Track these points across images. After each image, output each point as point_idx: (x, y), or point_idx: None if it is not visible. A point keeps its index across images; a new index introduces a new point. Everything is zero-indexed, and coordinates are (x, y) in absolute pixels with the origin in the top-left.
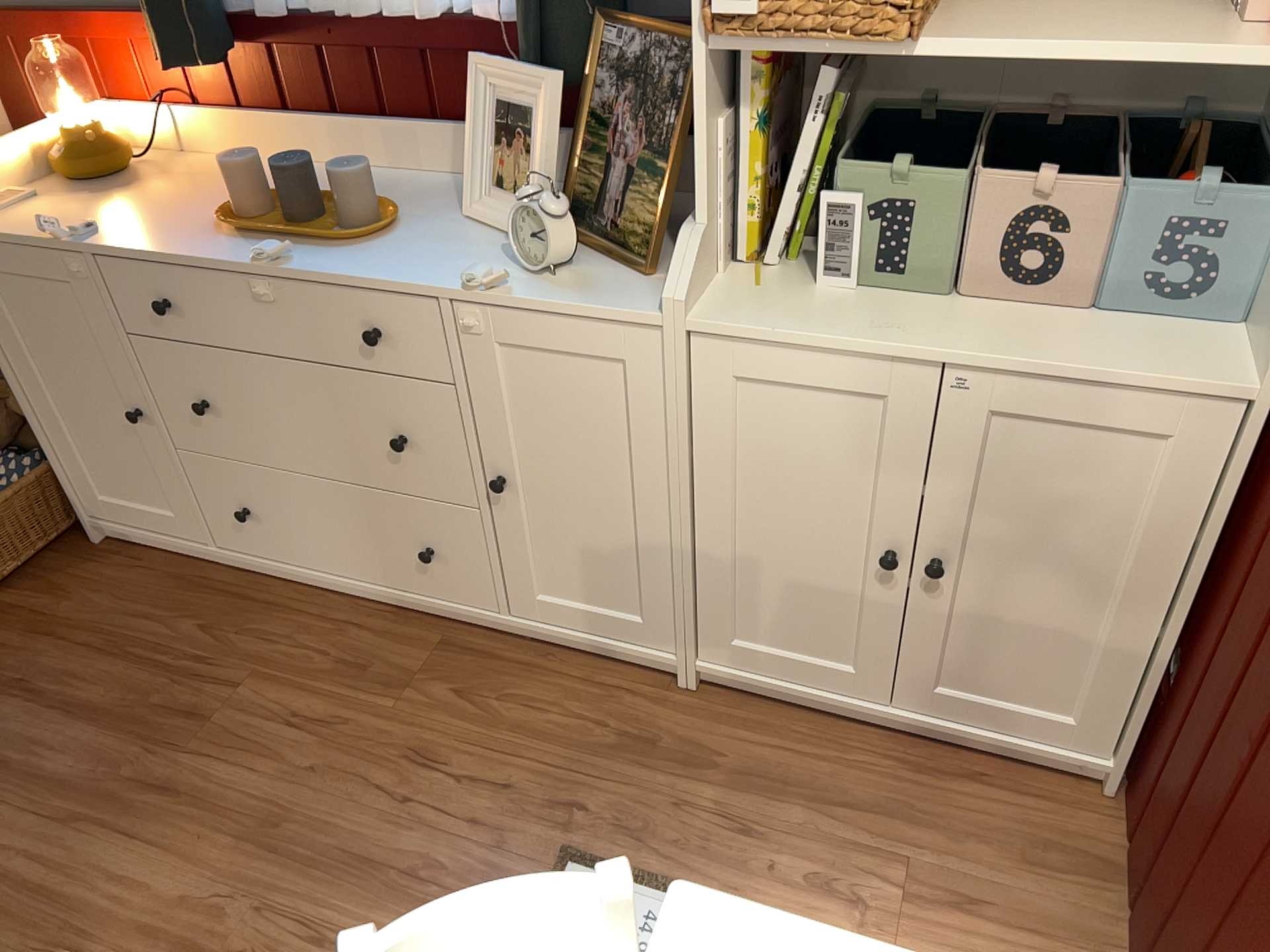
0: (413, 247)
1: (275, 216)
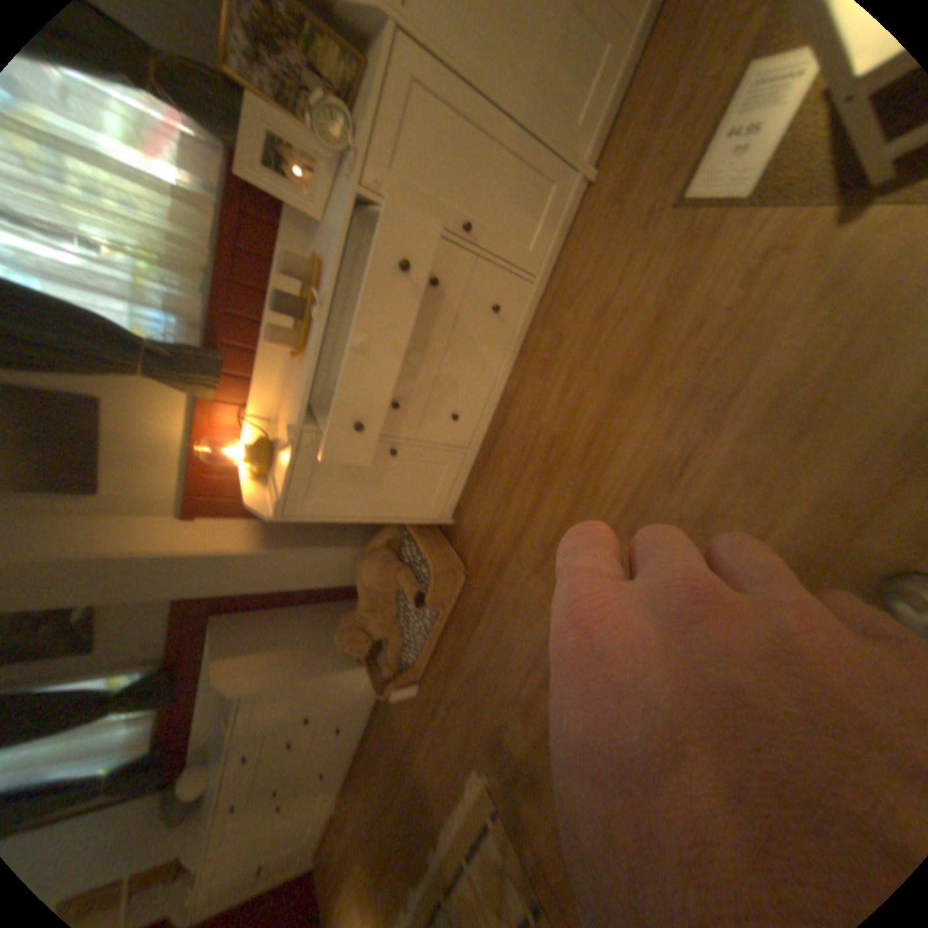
0: (321, 234)
1: (292, 326)
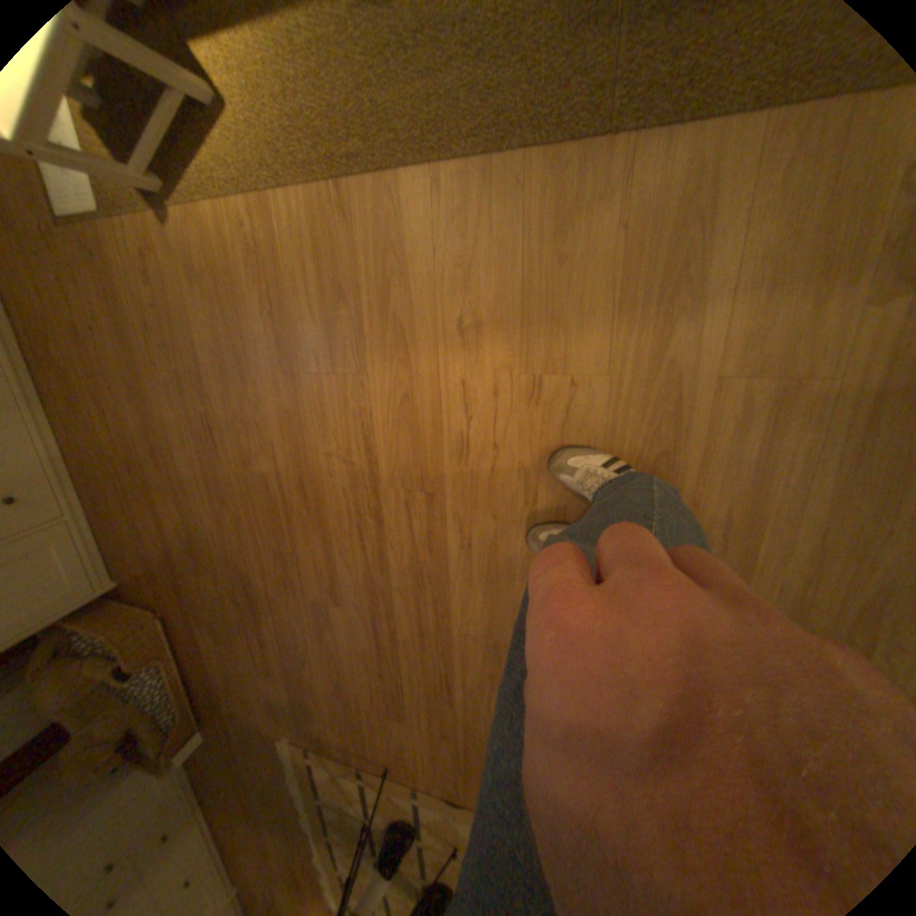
0: None
1: None
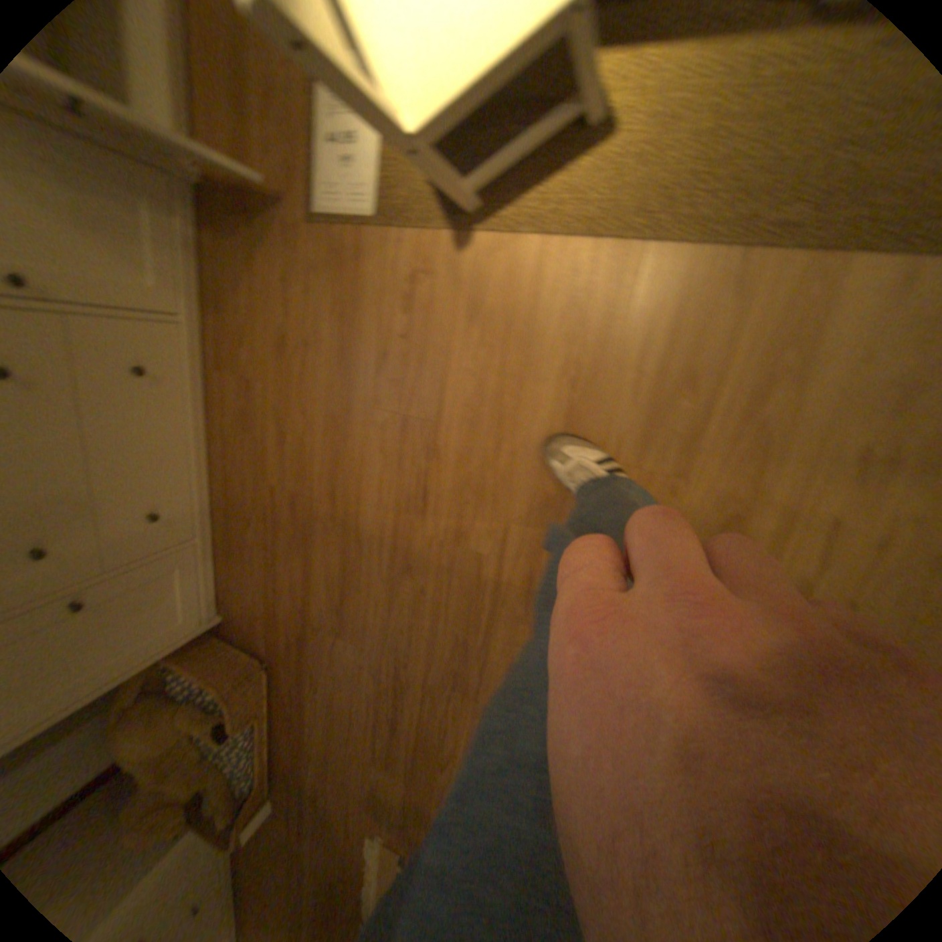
0: None
1: None
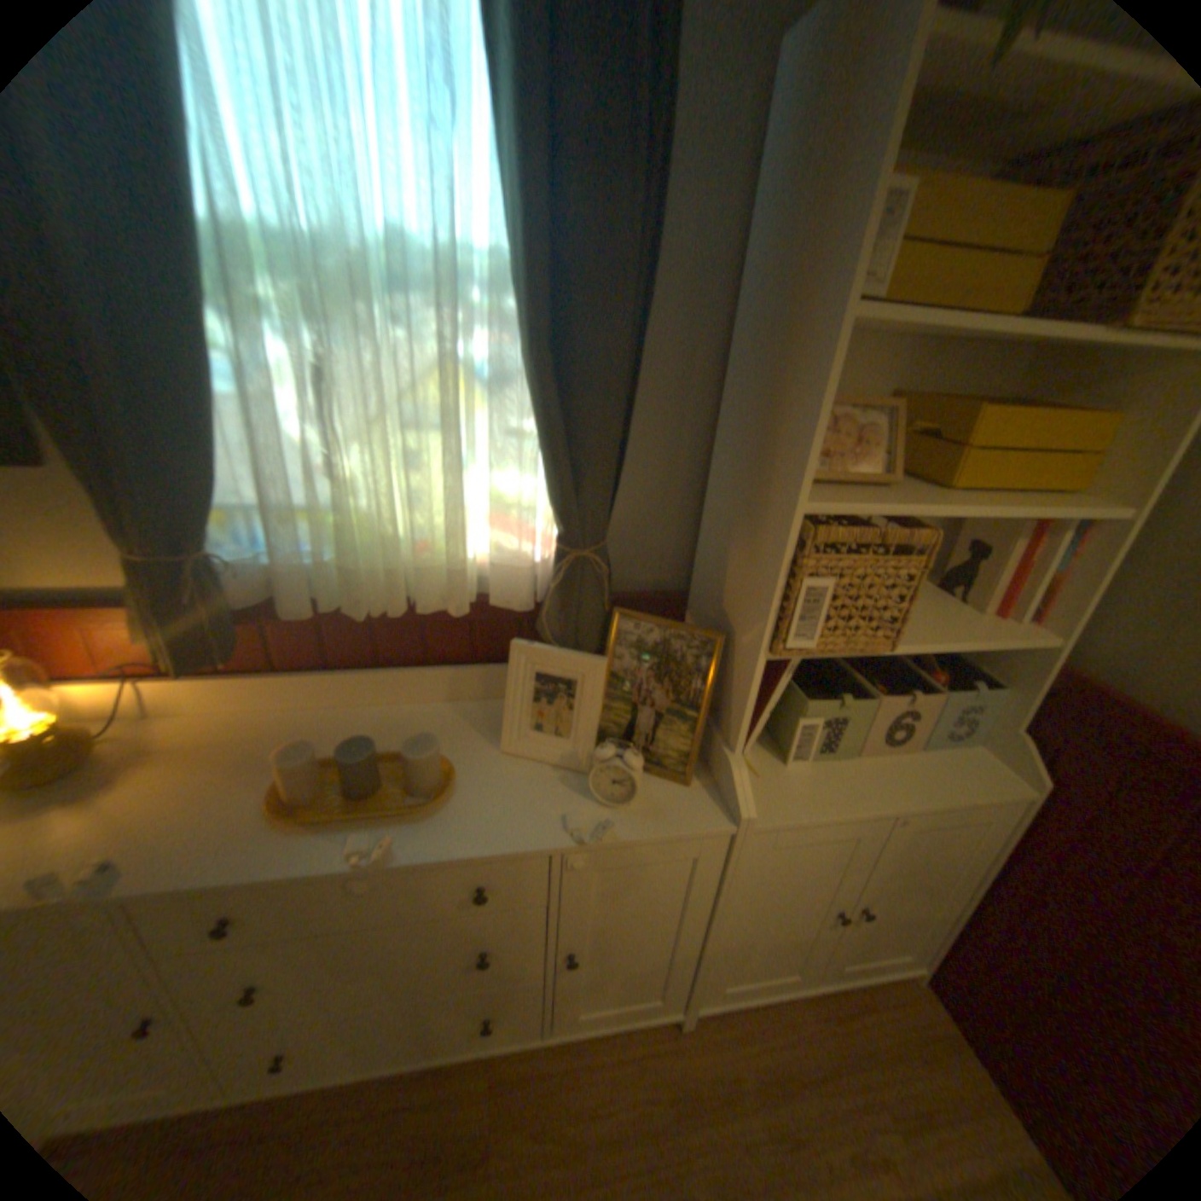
0: (478, 795)
1: (319, 792)
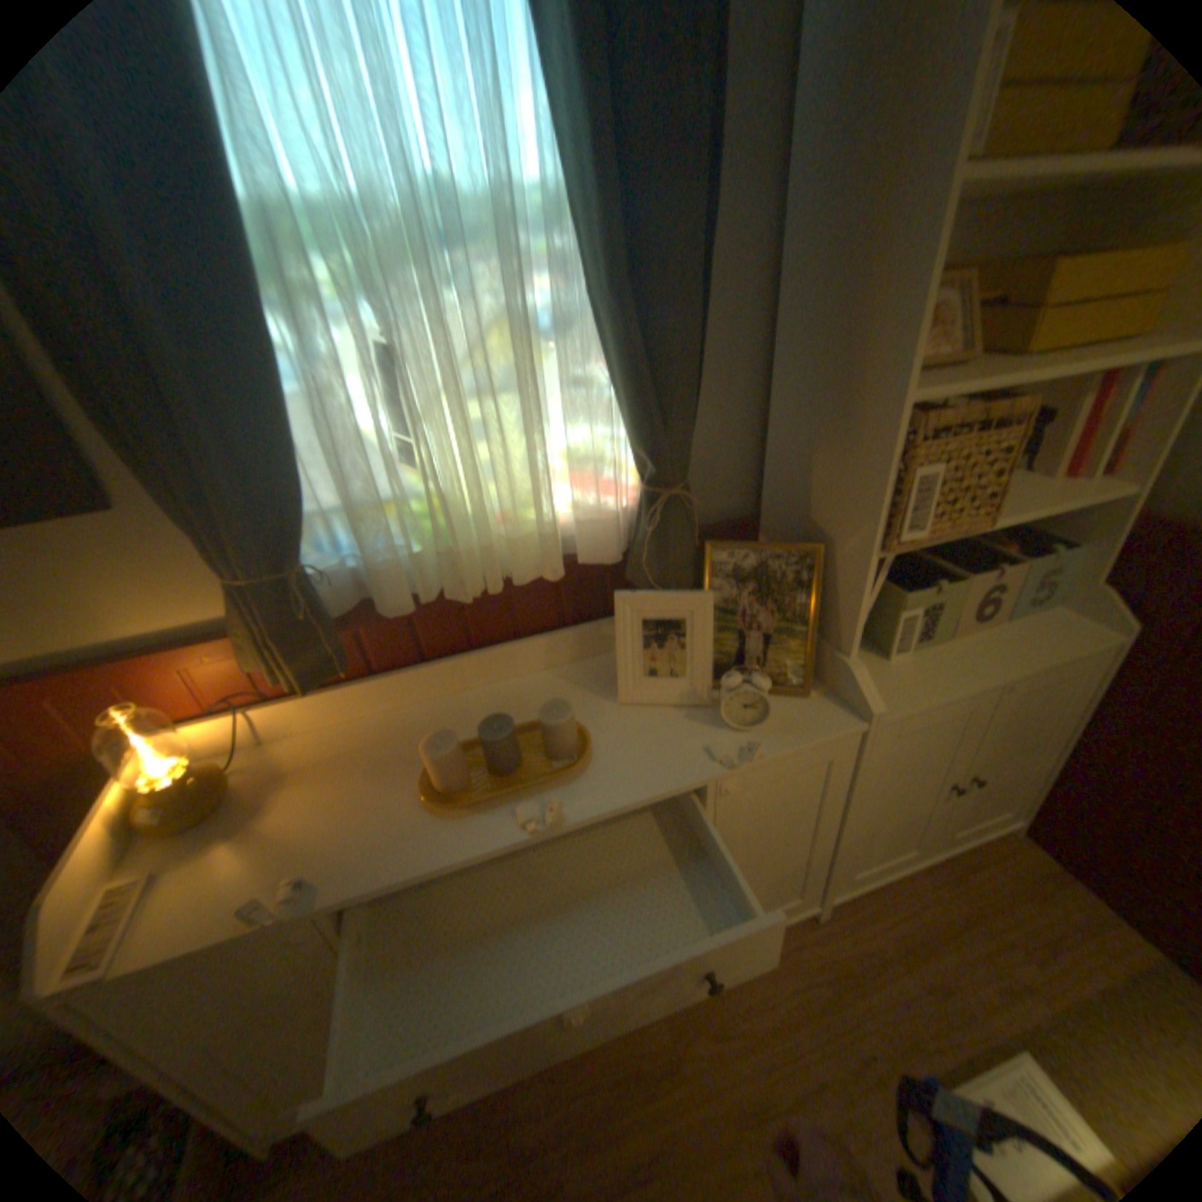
0: (617, 745)
1: (470, 774)
